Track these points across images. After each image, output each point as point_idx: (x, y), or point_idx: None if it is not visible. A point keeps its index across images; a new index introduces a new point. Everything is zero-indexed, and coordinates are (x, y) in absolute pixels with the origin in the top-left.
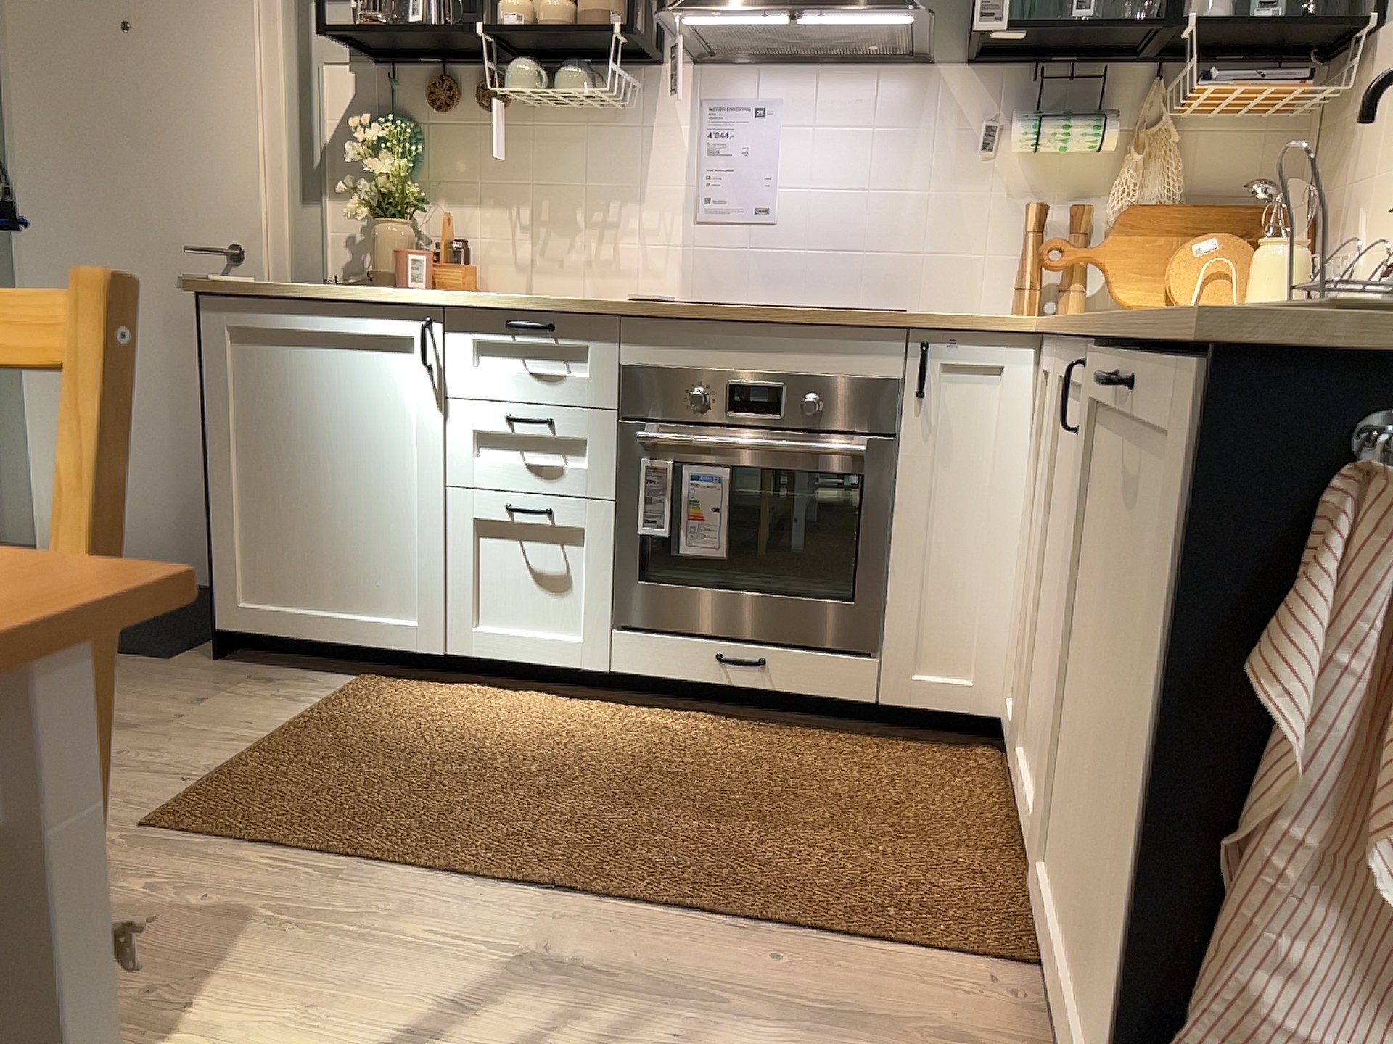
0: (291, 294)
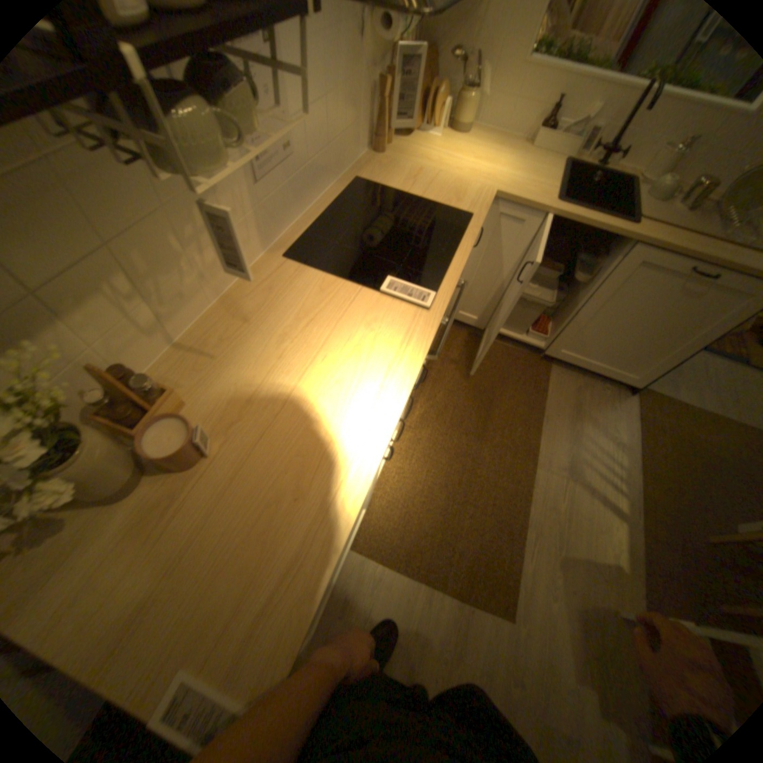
0: (328, 582)
